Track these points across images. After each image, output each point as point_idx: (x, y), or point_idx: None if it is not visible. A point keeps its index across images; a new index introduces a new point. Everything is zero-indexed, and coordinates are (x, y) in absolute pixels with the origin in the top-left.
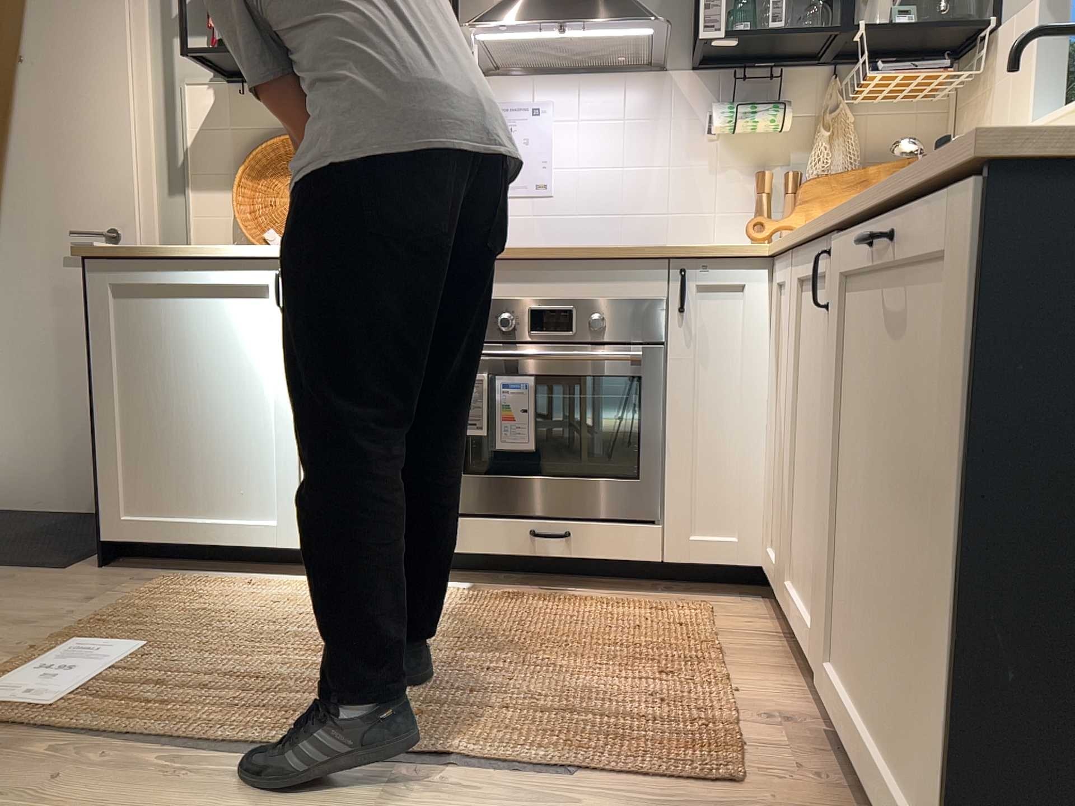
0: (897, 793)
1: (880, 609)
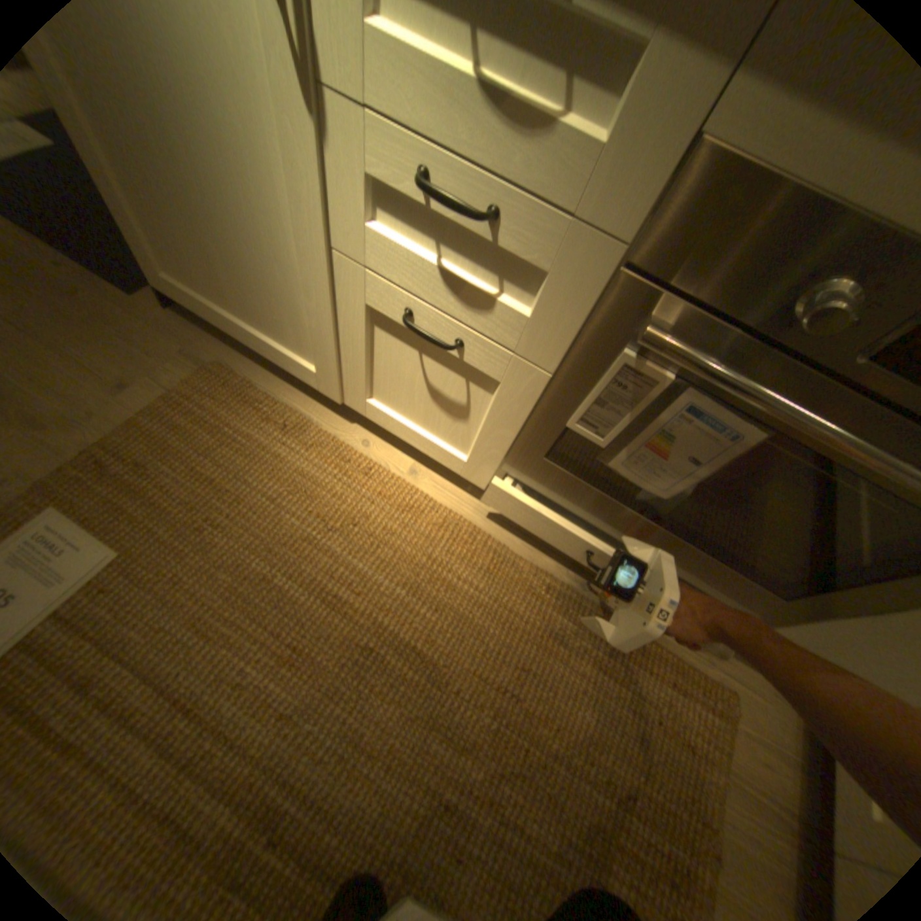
0: None
1: None
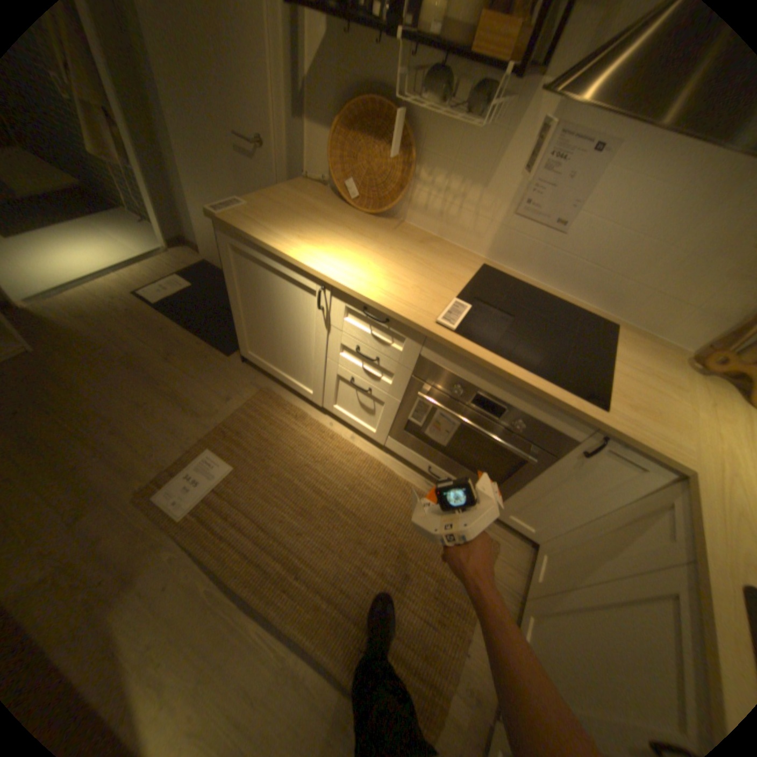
0: None
1: None
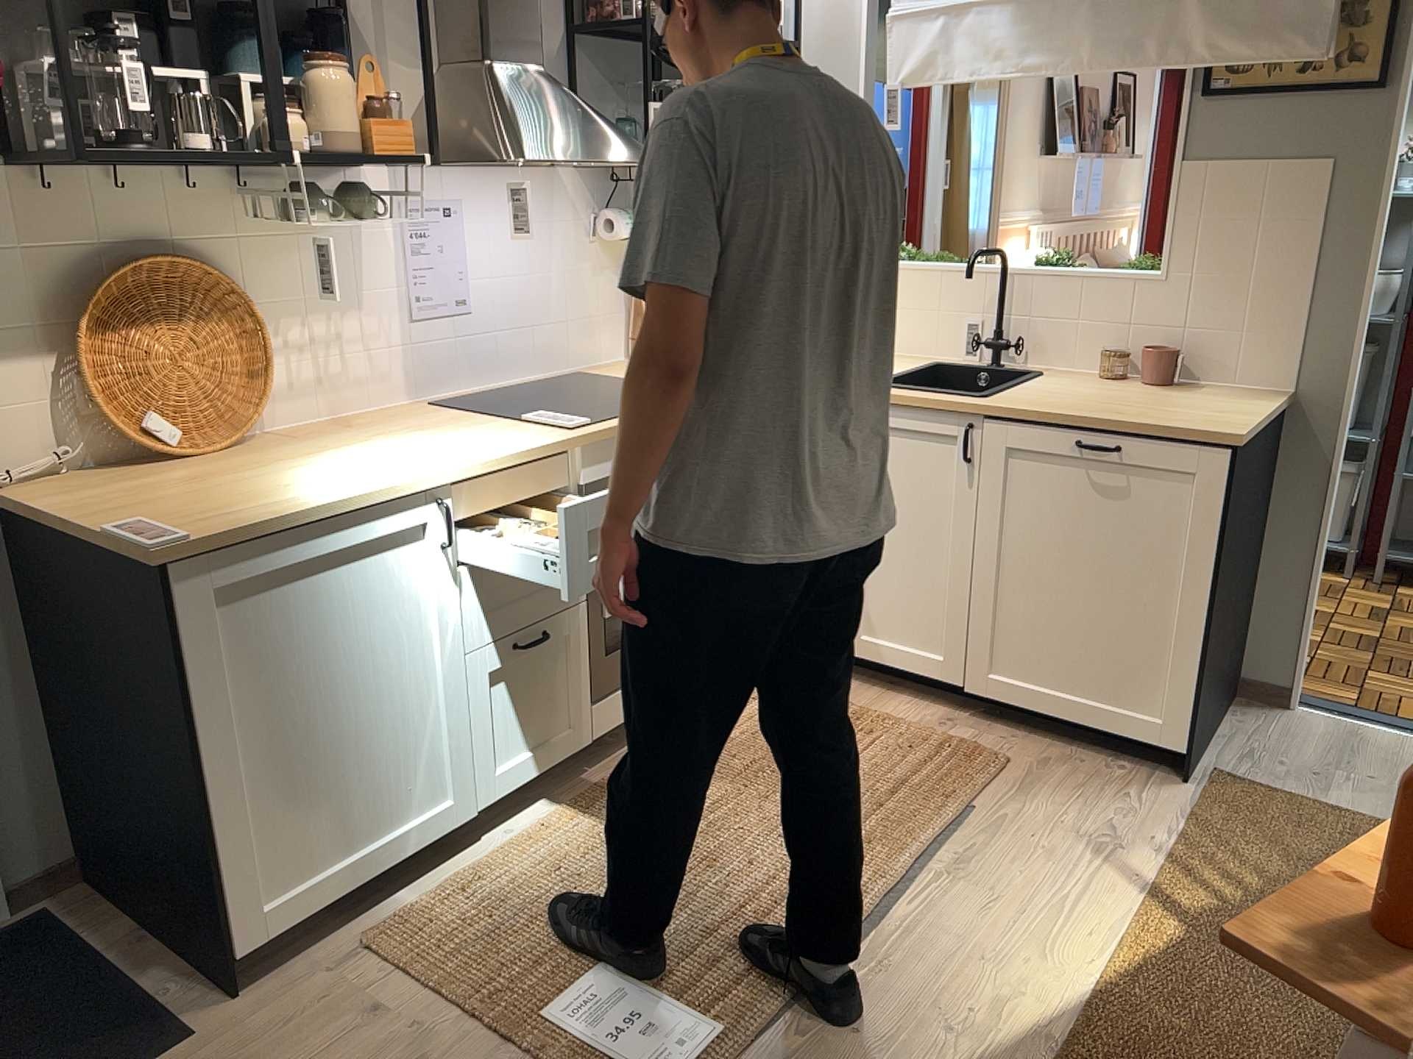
0: (1110, 714)
1: (1070, 631)
